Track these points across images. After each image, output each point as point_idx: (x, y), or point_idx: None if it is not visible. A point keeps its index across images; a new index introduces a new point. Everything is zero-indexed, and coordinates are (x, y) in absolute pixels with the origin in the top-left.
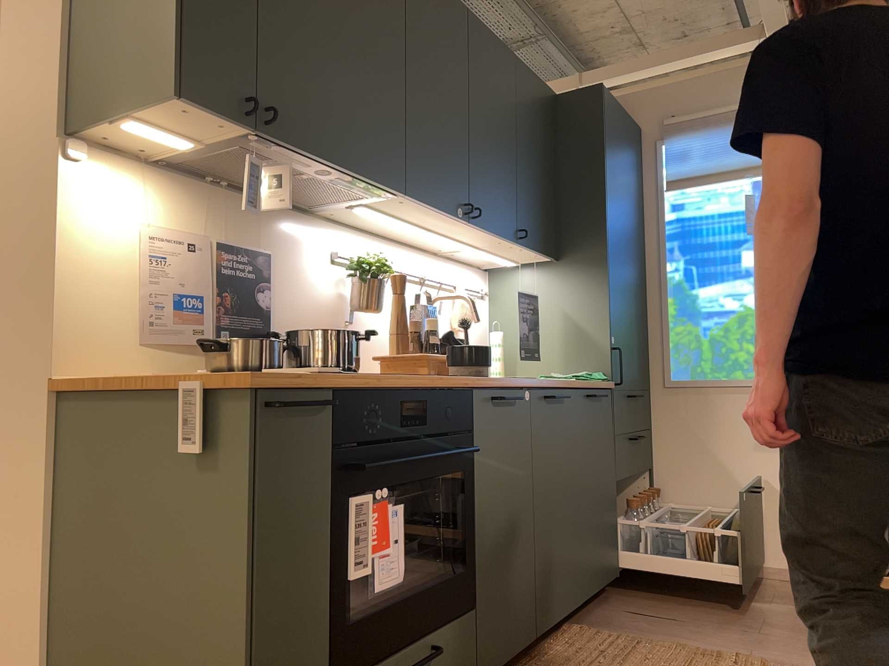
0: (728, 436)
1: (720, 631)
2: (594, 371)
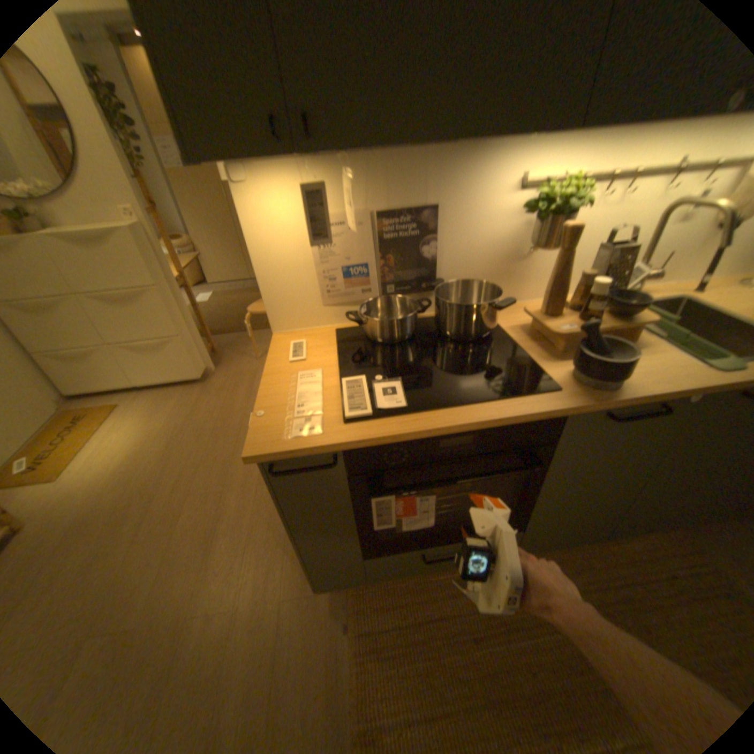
0: None
1: None
2: None
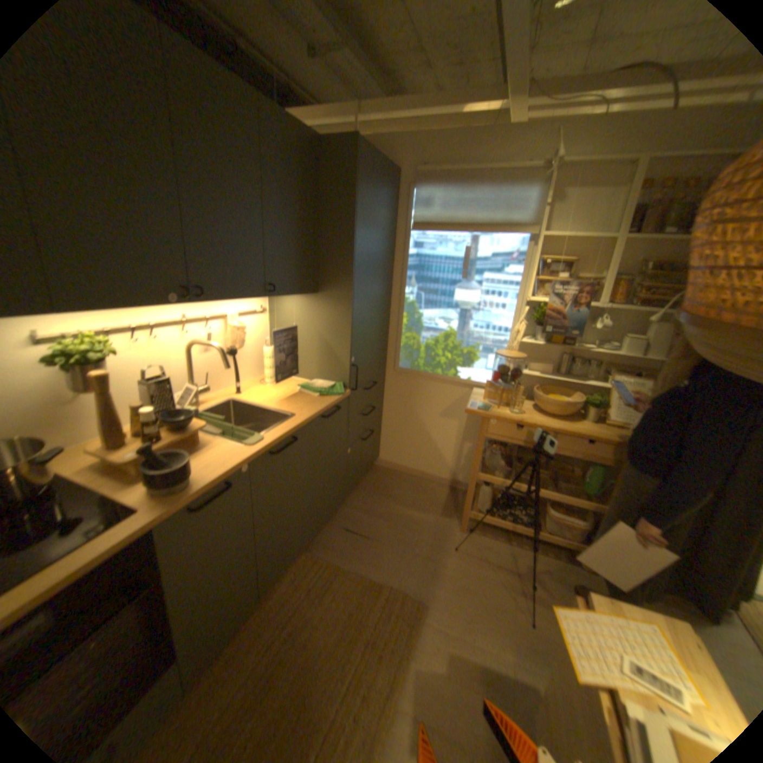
0: (426, 406)
1: (390, 553)
2: (337, 381)
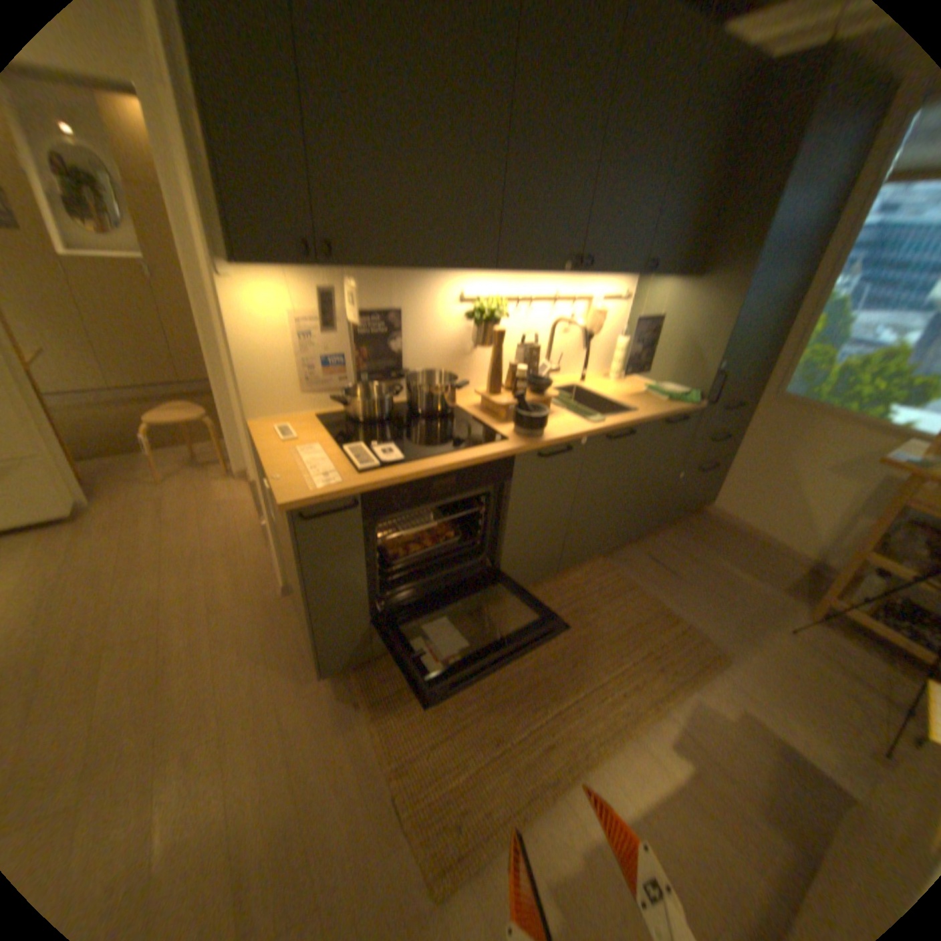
0: (812, 452)
1: (699, 598)
2: (693, 388)
